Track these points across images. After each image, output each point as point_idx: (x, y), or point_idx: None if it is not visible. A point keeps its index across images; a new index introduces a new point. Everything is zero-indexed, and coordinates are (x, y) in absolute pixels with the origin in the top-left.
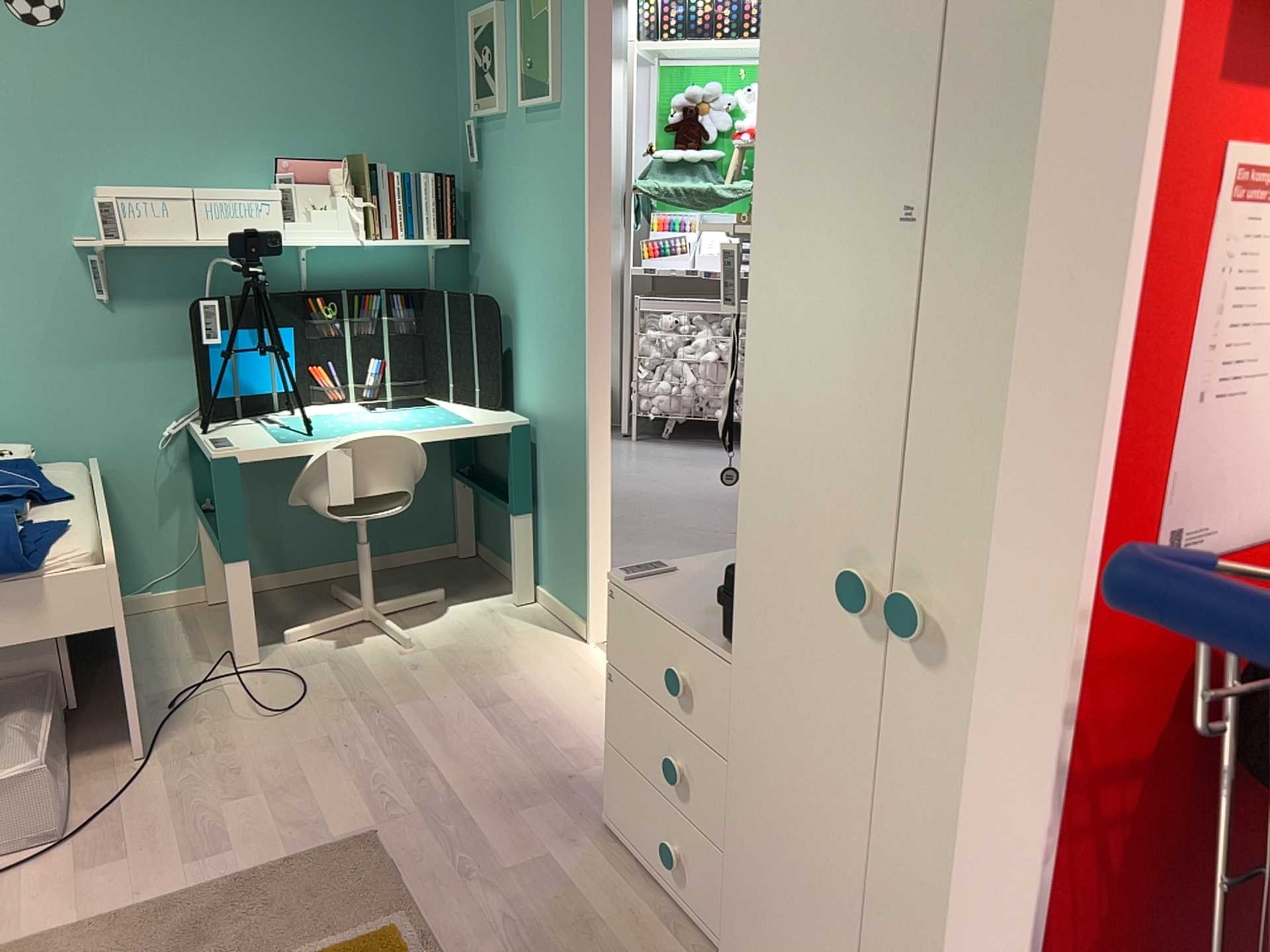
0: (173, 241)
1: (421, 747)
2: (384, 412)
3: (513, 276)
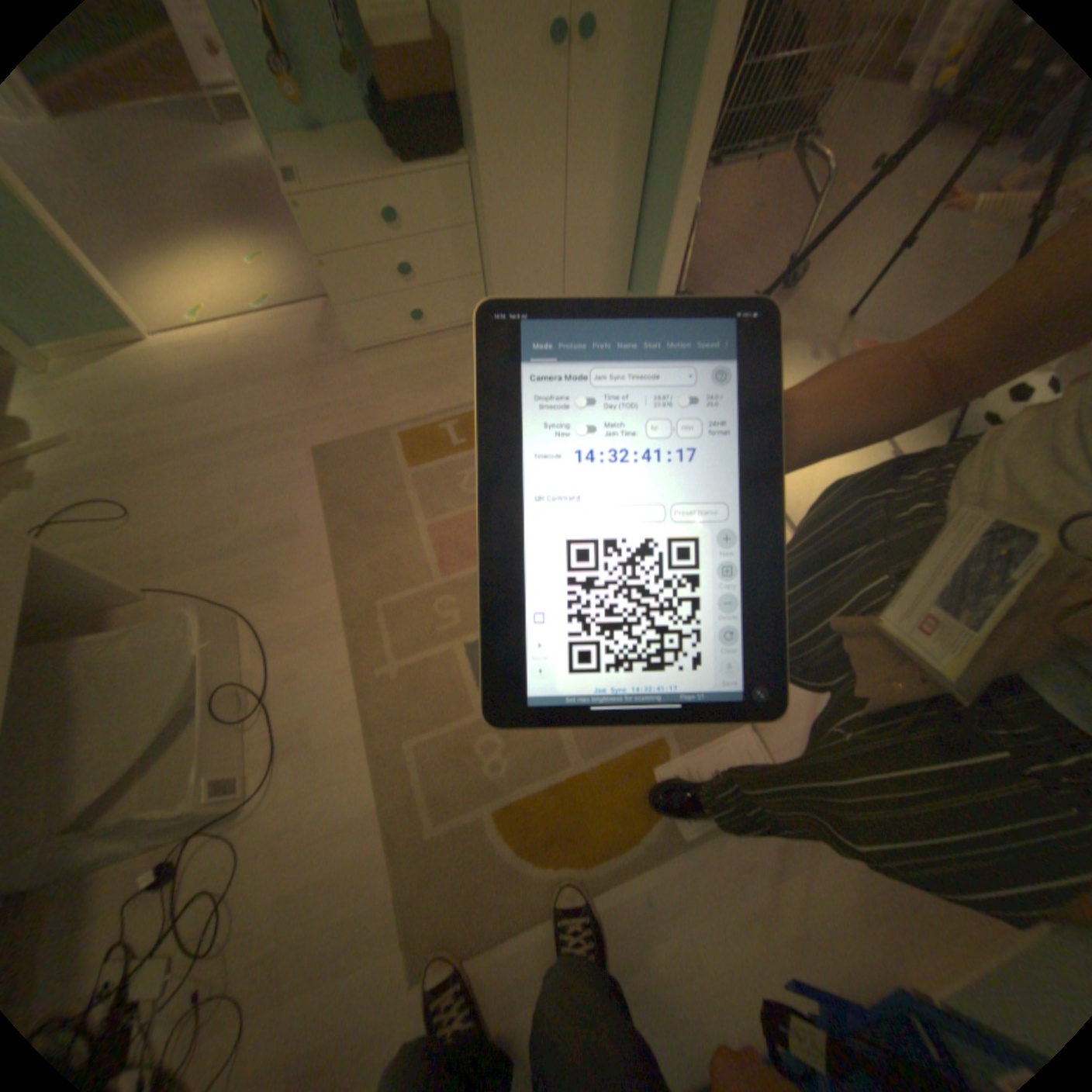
0: None
1: (228, 429)
2: None
3: None
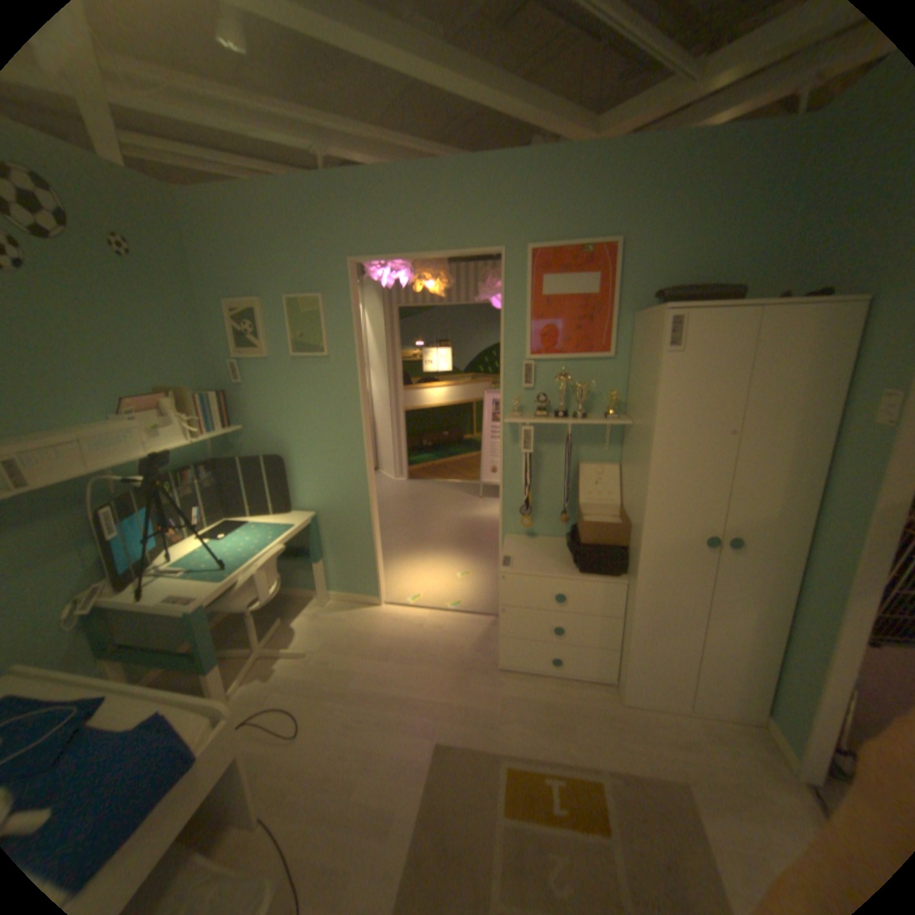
0: (66, 474)
1: (391, 696)
2: (226, 537)
3: (285, 441)
